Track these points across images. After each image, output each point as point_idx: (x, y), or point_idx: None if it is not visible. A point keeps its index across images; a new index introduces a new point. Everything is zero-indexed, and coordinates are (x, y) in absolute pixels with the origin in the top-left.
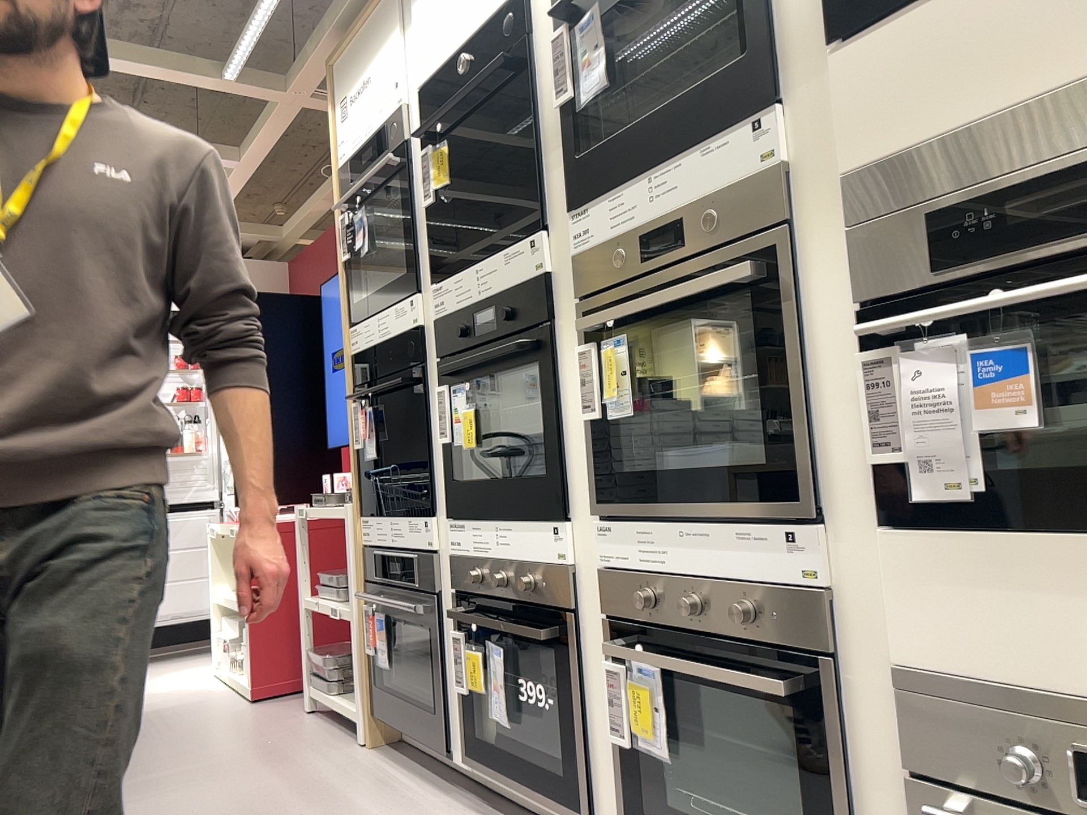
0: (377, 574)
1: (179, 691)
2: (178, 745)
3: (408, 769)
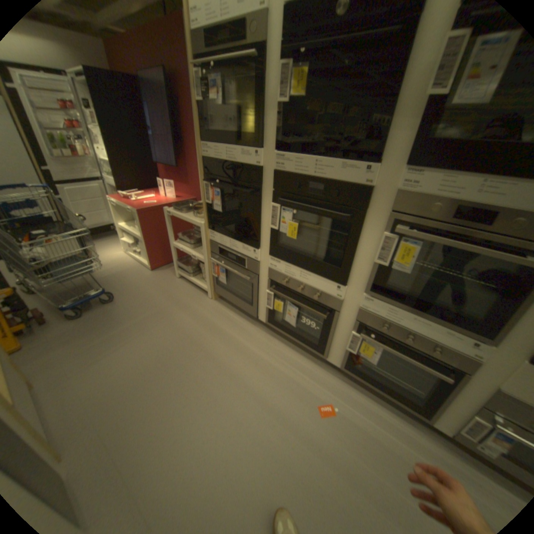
0: (220, 254)
1: (115, 263)
2: (137, 299)
3: (234, 312)
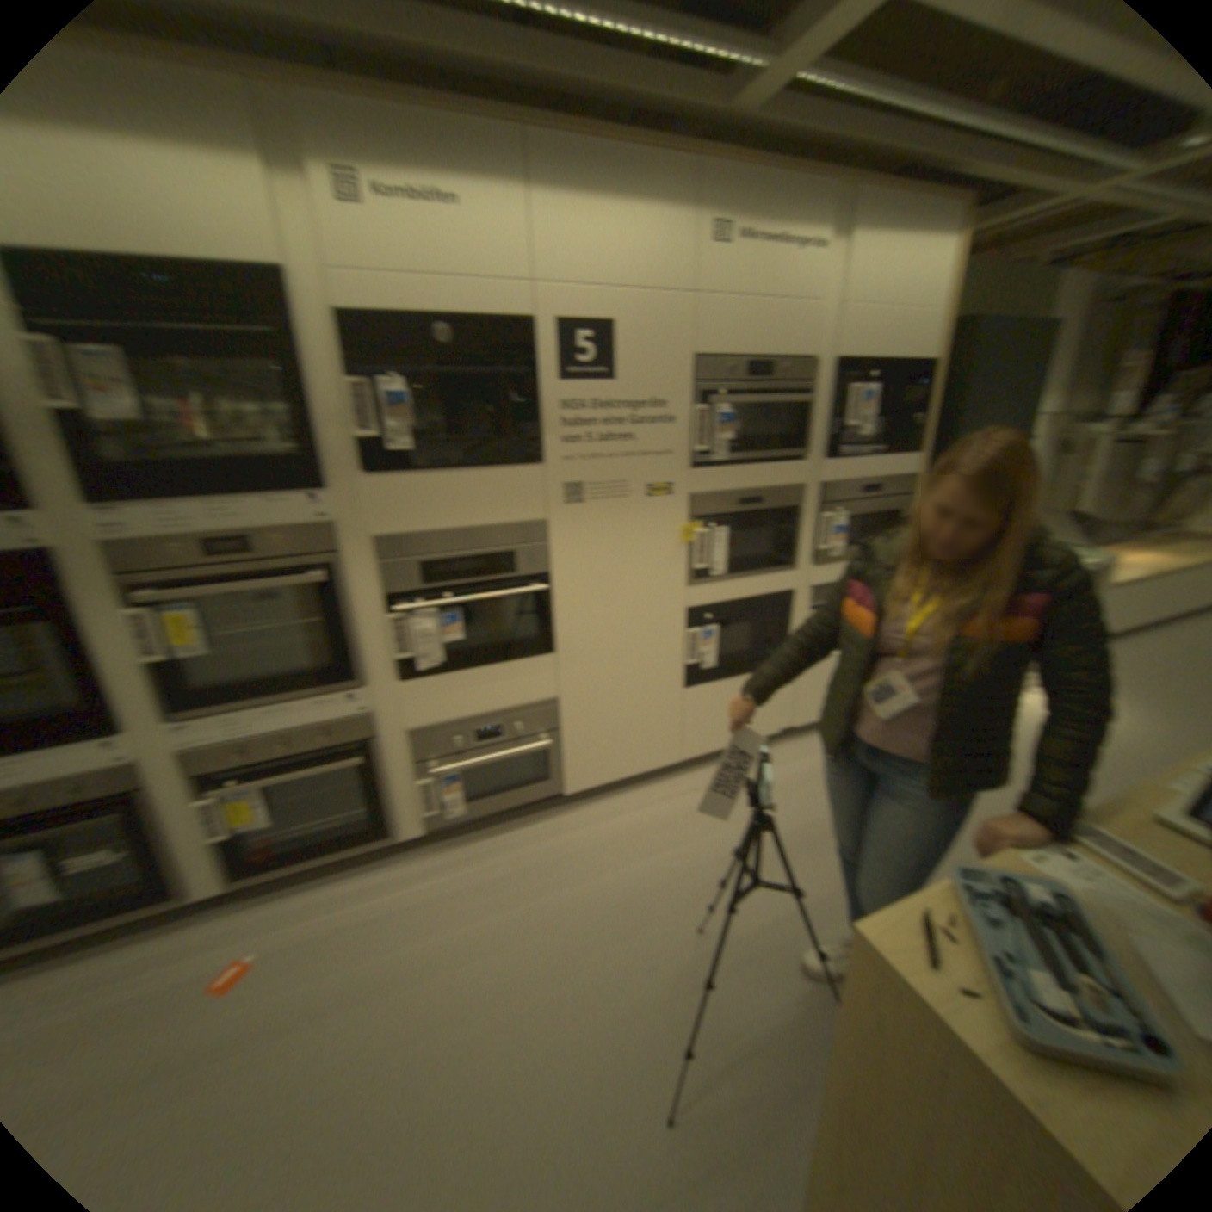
0: None
1: None
2: None
3: None
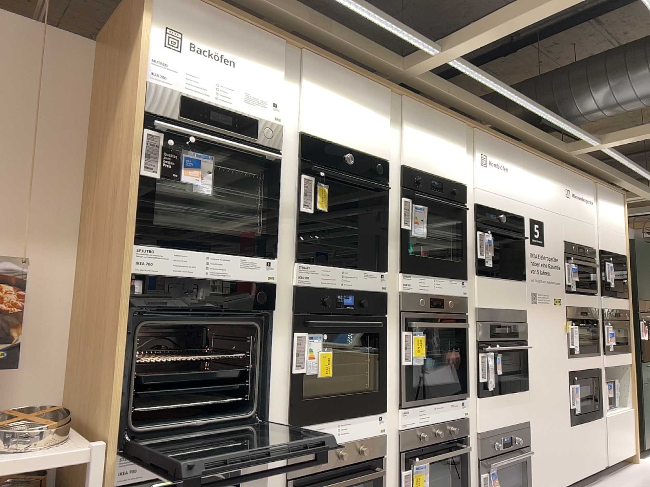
0: None
1: None
2: None
3: None
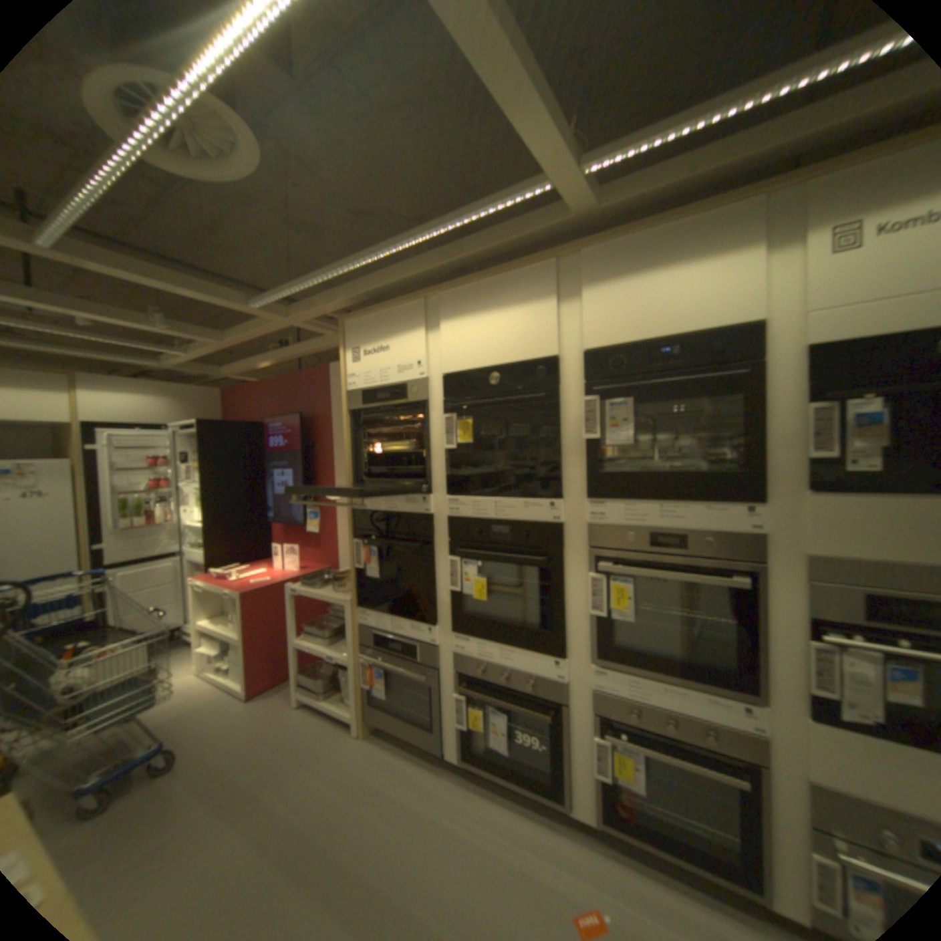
0: (373, 647)
1: (174, 699)
2: (216, 761)
3: (399, 759)
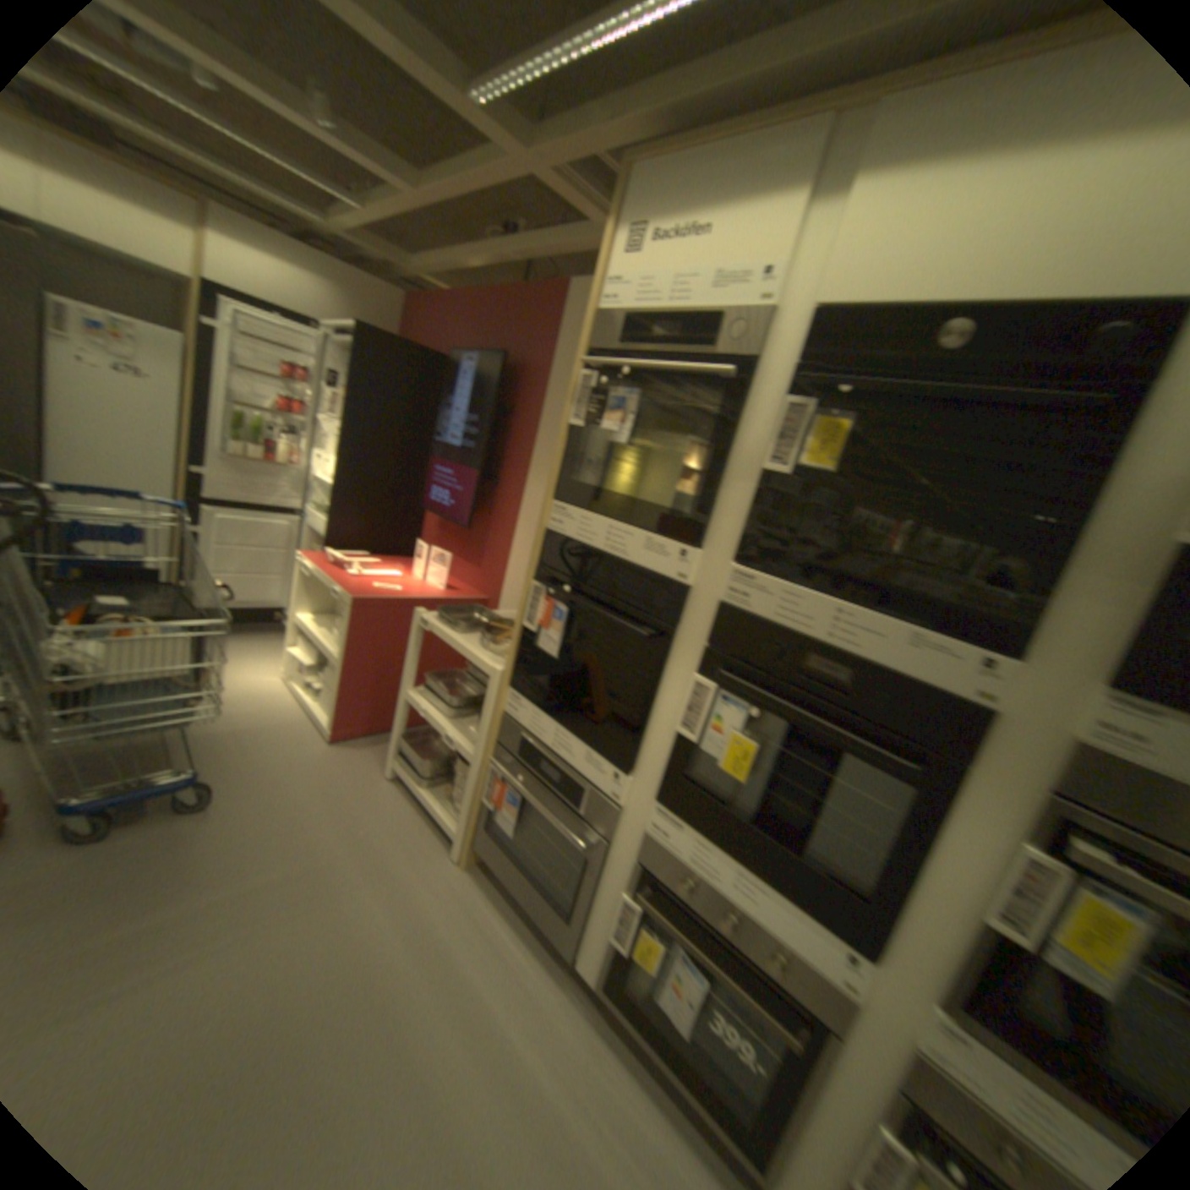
0: (519, 754)
1: (249, 703)
2: (266, 819)
3: (509, 925)
